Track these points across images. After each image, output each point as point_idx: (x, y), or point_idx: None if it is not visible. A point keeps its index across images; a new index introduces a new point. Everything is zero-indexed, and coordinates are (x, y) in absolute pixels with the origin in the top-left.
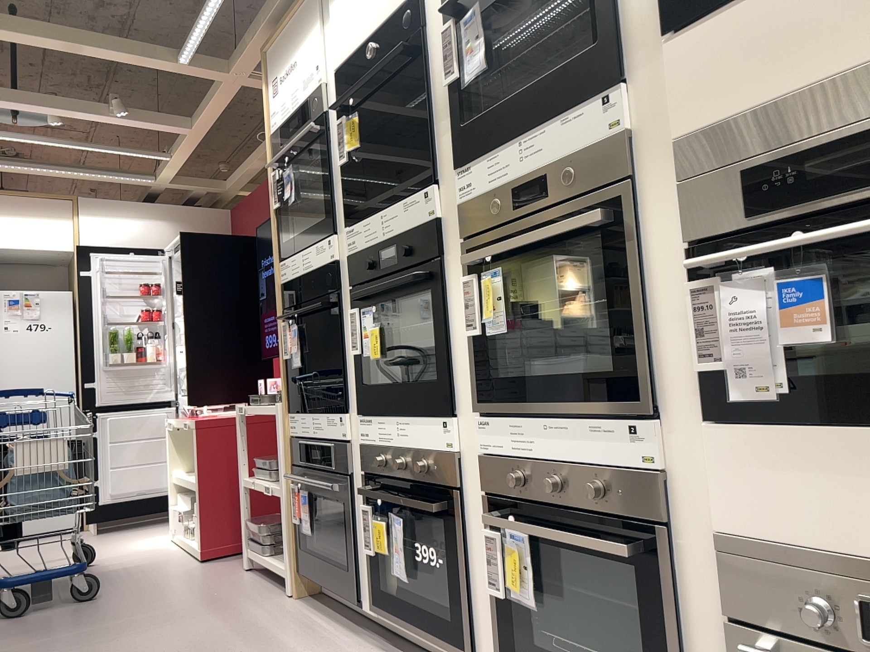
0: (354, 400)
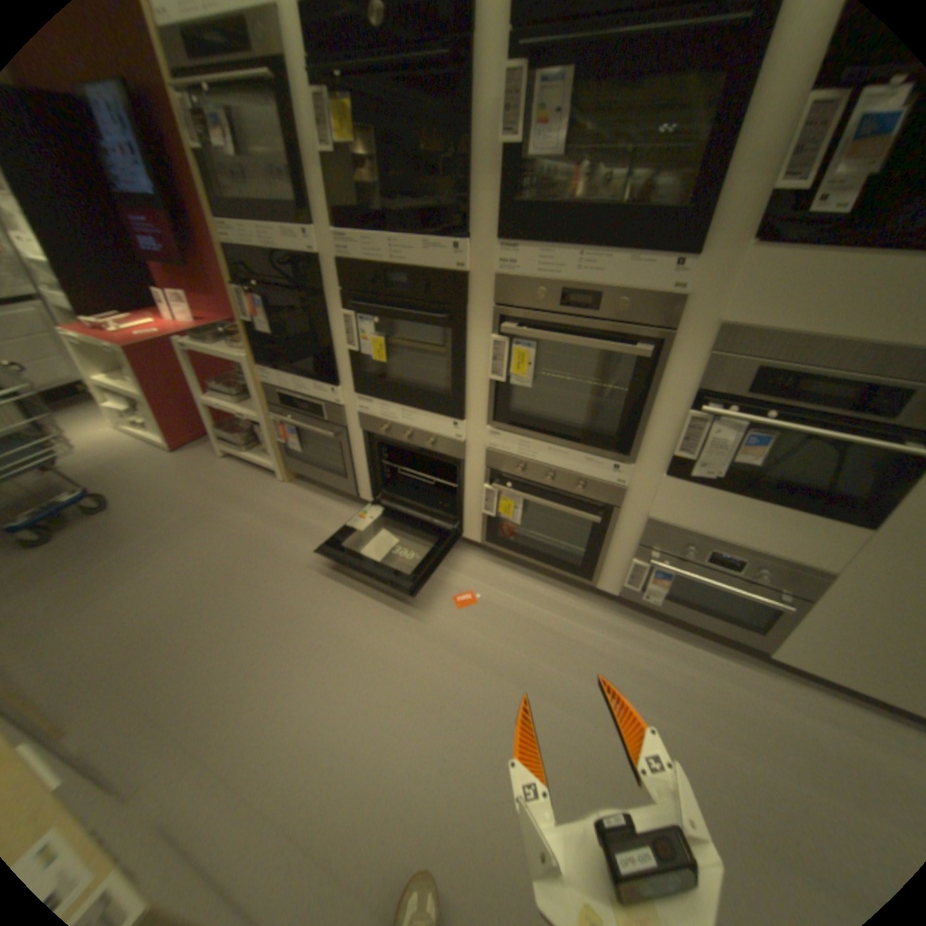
0: (346, 380)
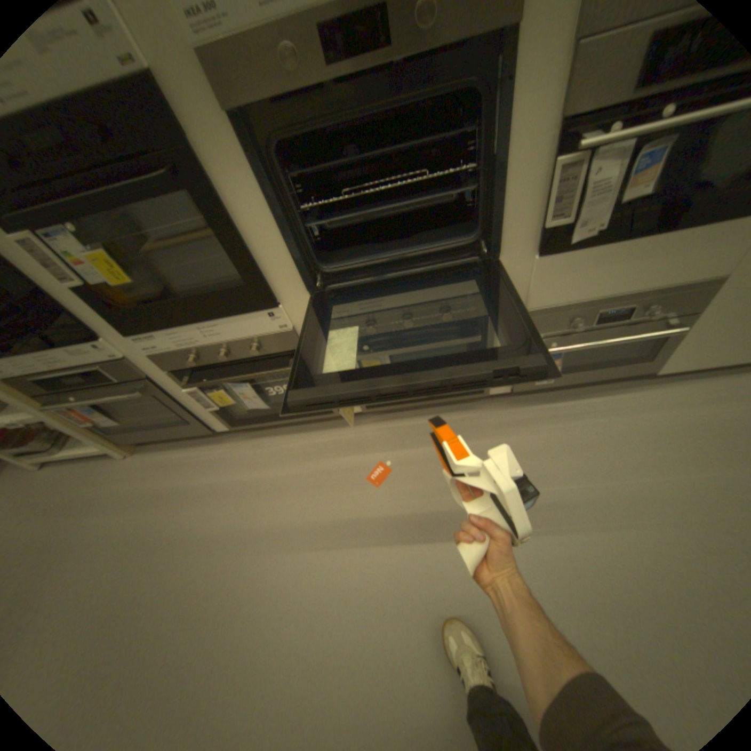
0: (100, 326)
